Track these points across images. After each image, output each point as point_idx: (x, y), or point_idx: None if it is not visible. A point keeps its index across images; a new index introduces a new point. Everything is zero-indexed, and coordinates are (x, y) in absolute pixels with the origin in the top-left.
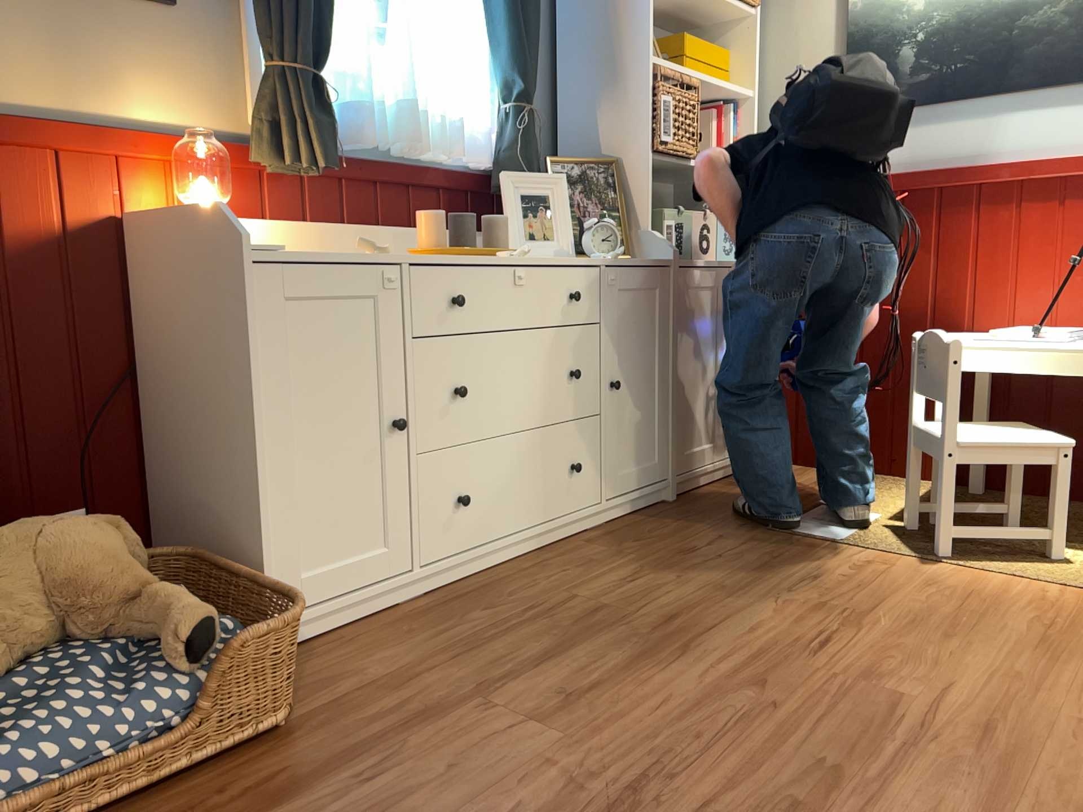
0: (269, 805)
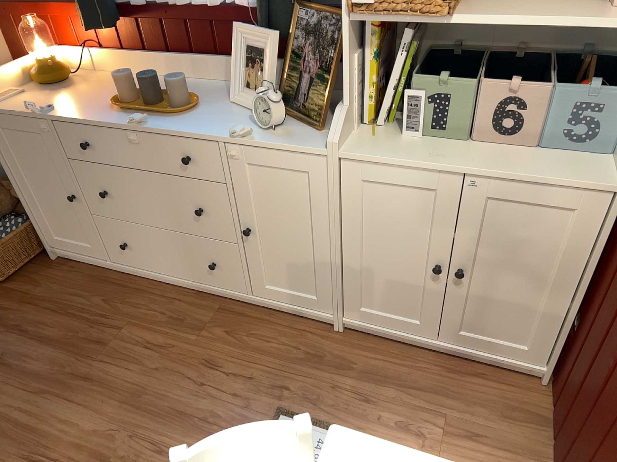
0: None
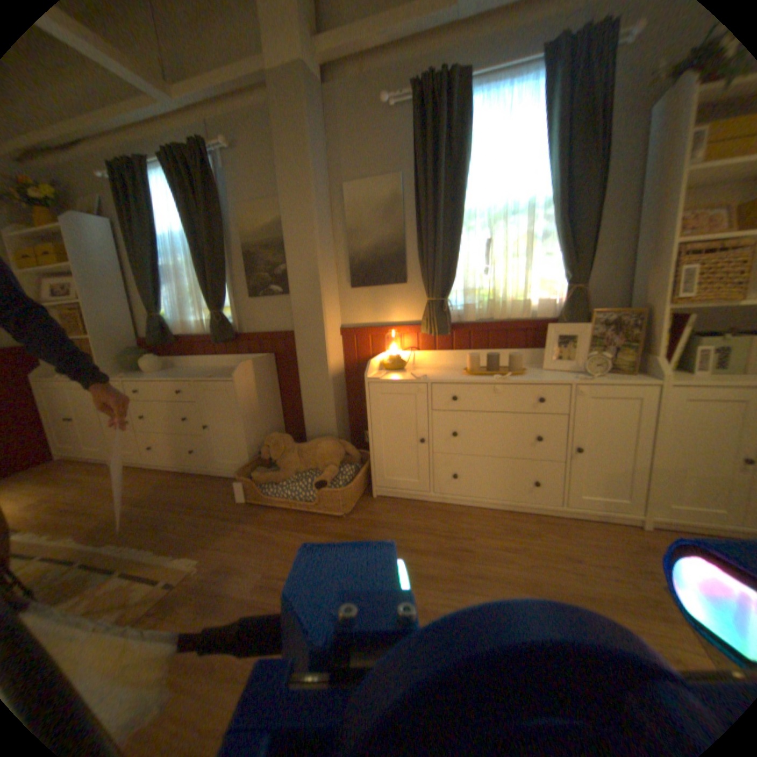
0: (312, 533)
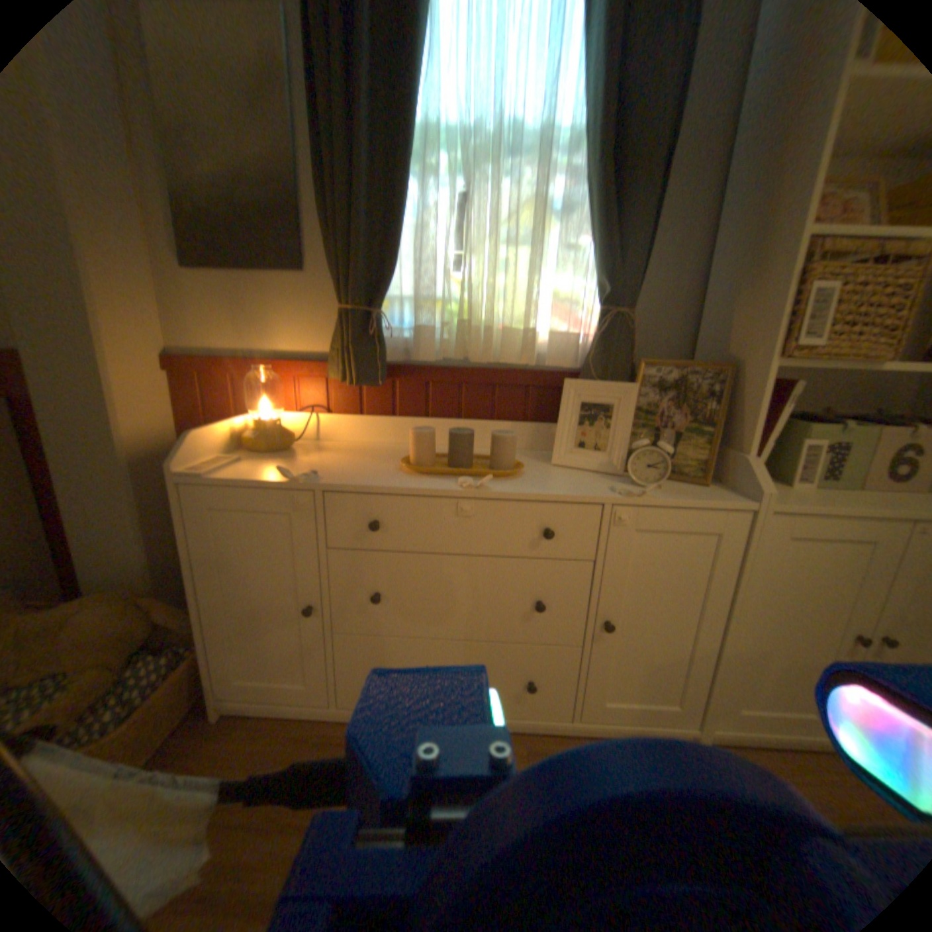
0: None
